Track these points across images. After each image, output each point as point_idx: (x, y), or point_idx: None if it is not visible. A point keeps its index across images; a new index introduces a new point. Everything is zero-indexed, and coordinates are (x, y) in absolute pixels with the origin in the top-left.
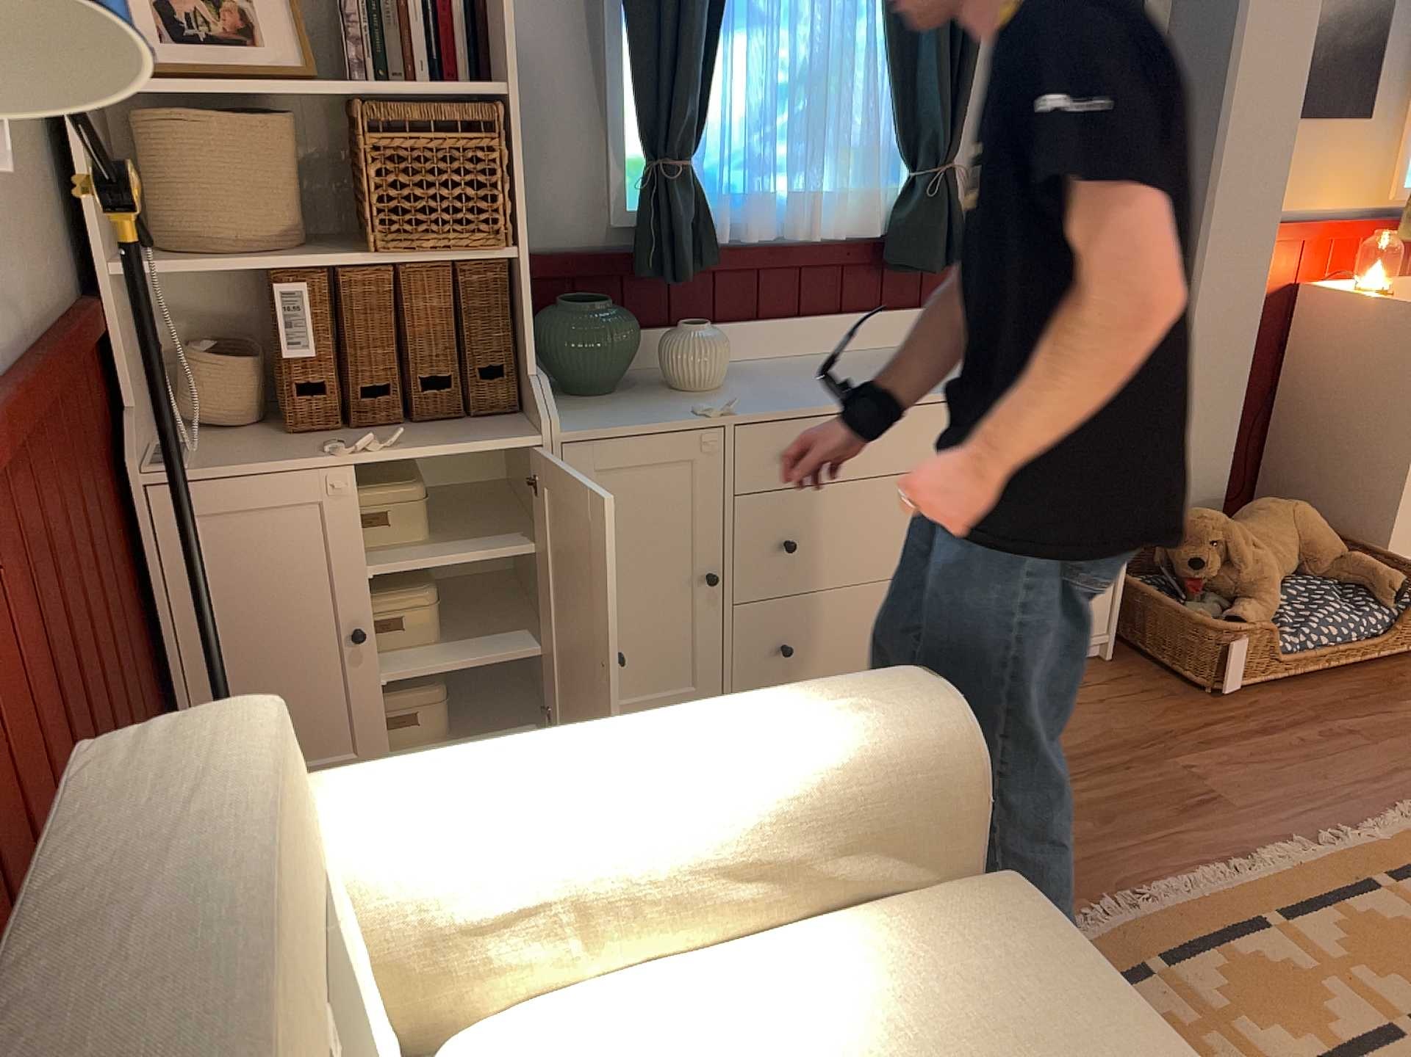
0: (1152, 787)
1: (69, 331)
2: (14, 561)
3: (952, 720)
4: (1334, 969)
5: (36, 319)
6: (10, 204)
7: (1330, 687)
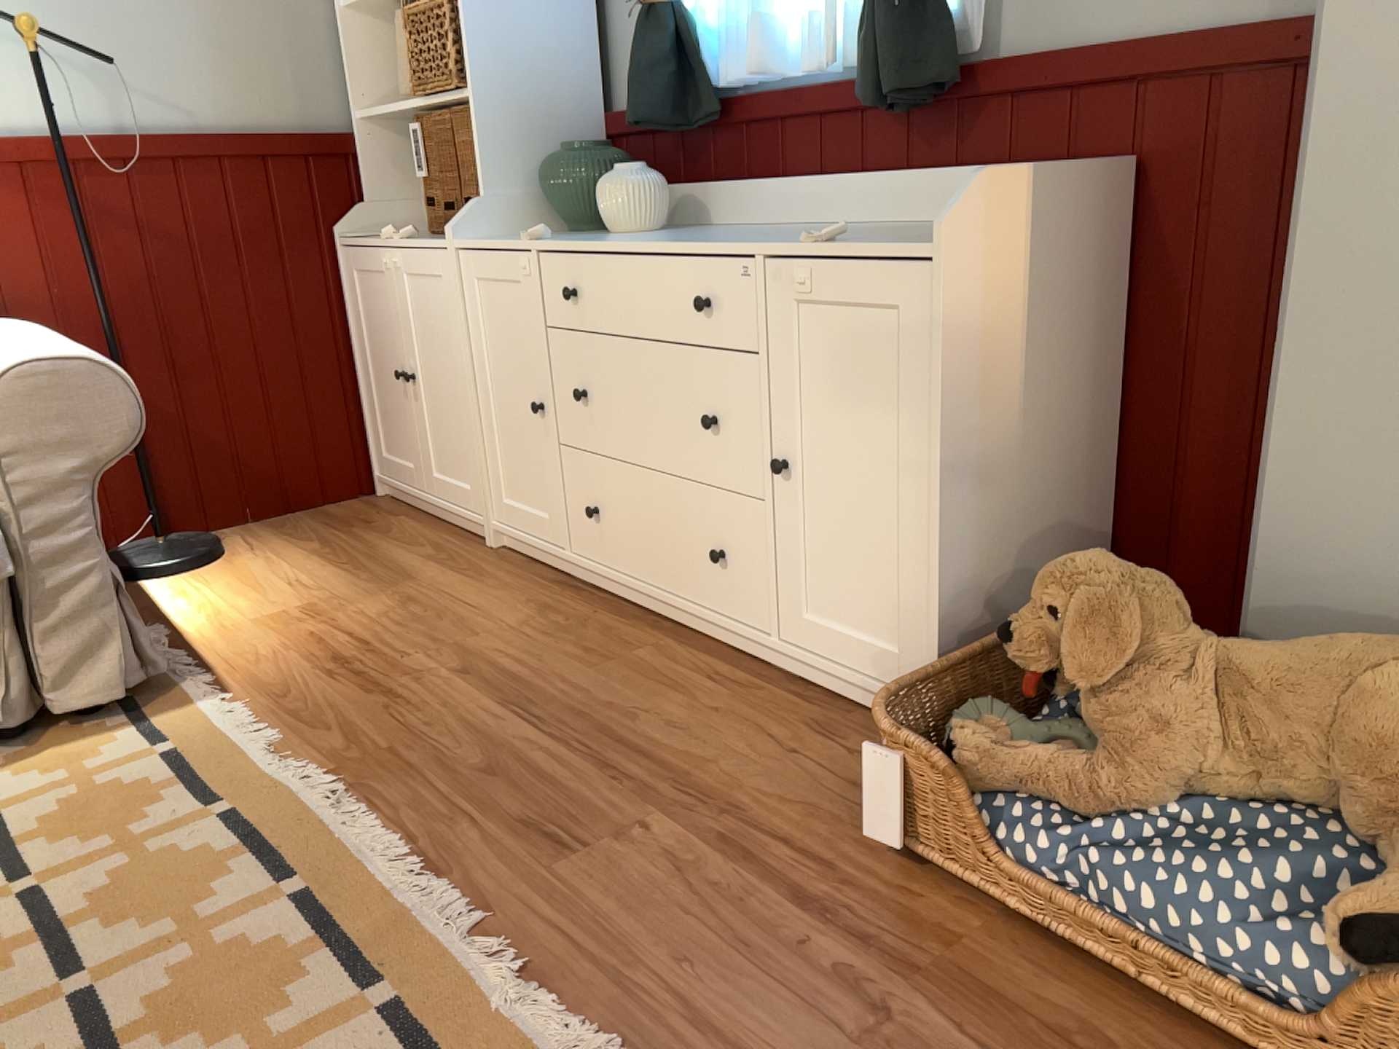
0: (576, 800)
1: (262, 139)
2: (89, 218)
3: (9, 369)
4: (195, 933)
5: (240, 130)
6: (229, 68)
7: (1075, 998)
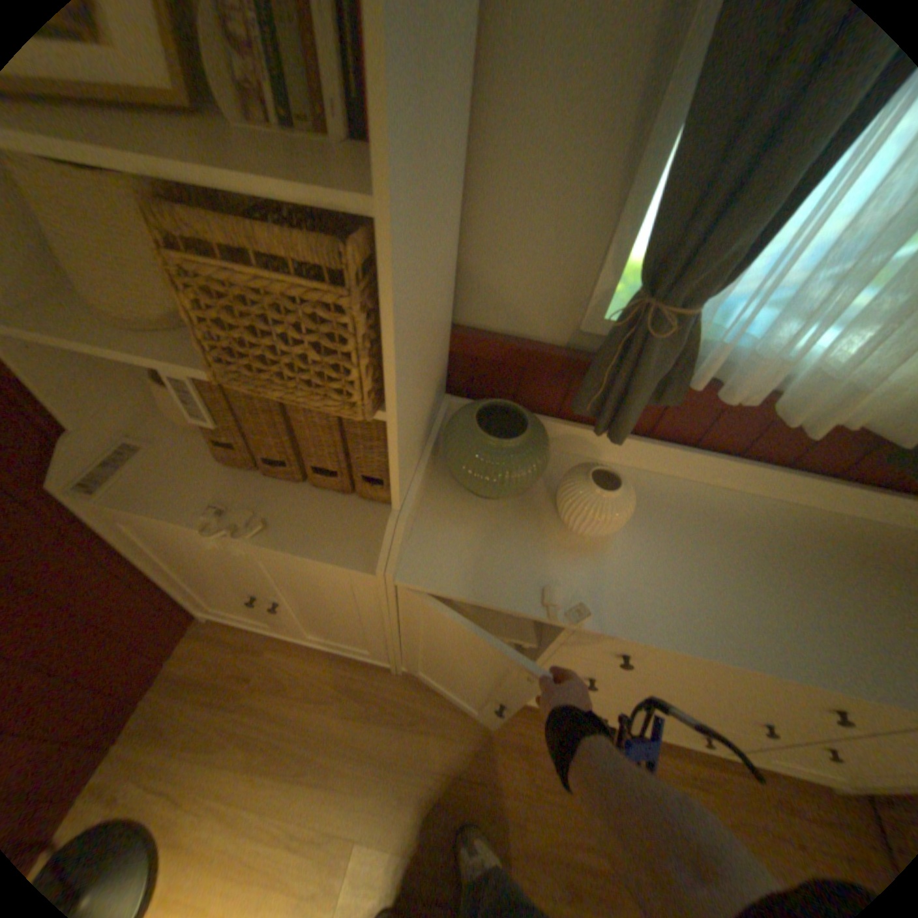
0: None
1: None
2: None
3: None
4: None
5: None
6: None
7: None
